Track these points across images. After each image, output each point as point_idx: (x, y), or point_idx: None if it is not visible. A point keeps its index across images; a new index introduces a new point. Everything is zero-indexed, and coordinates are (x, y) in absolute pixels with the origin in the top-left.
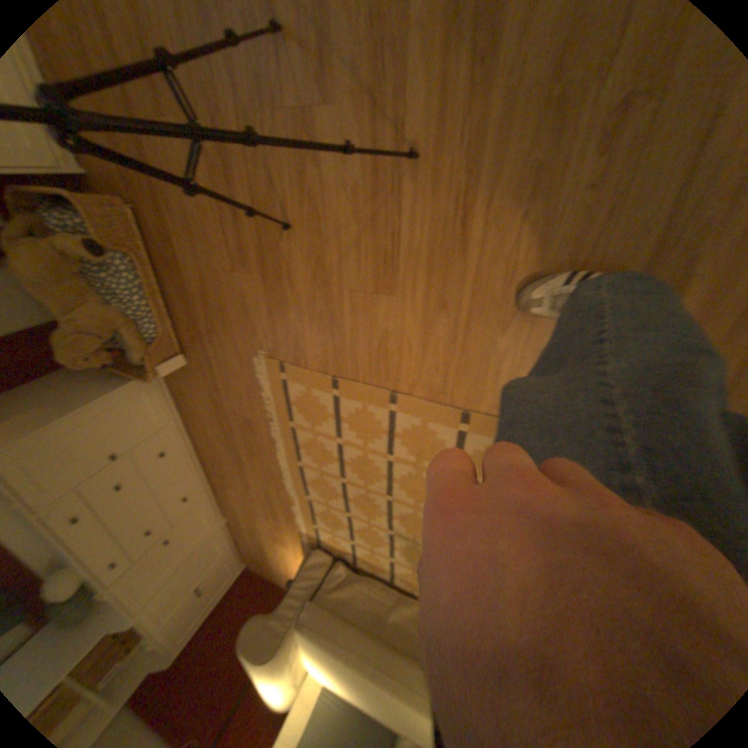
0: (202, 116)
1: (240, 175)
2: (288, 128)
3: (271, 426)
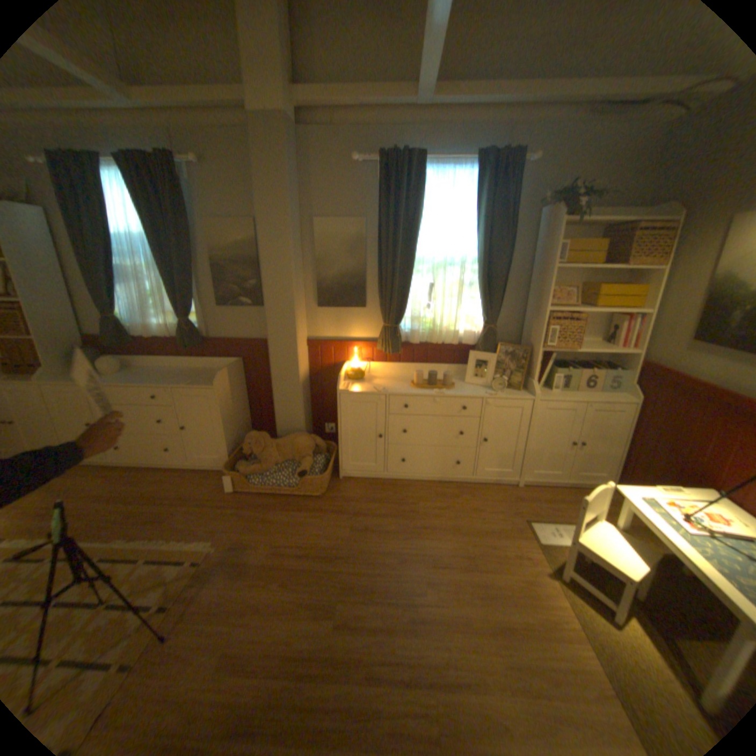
0: (344, 554)
1: (315, 569)
2: (327, 604)
3: (146, 544)
